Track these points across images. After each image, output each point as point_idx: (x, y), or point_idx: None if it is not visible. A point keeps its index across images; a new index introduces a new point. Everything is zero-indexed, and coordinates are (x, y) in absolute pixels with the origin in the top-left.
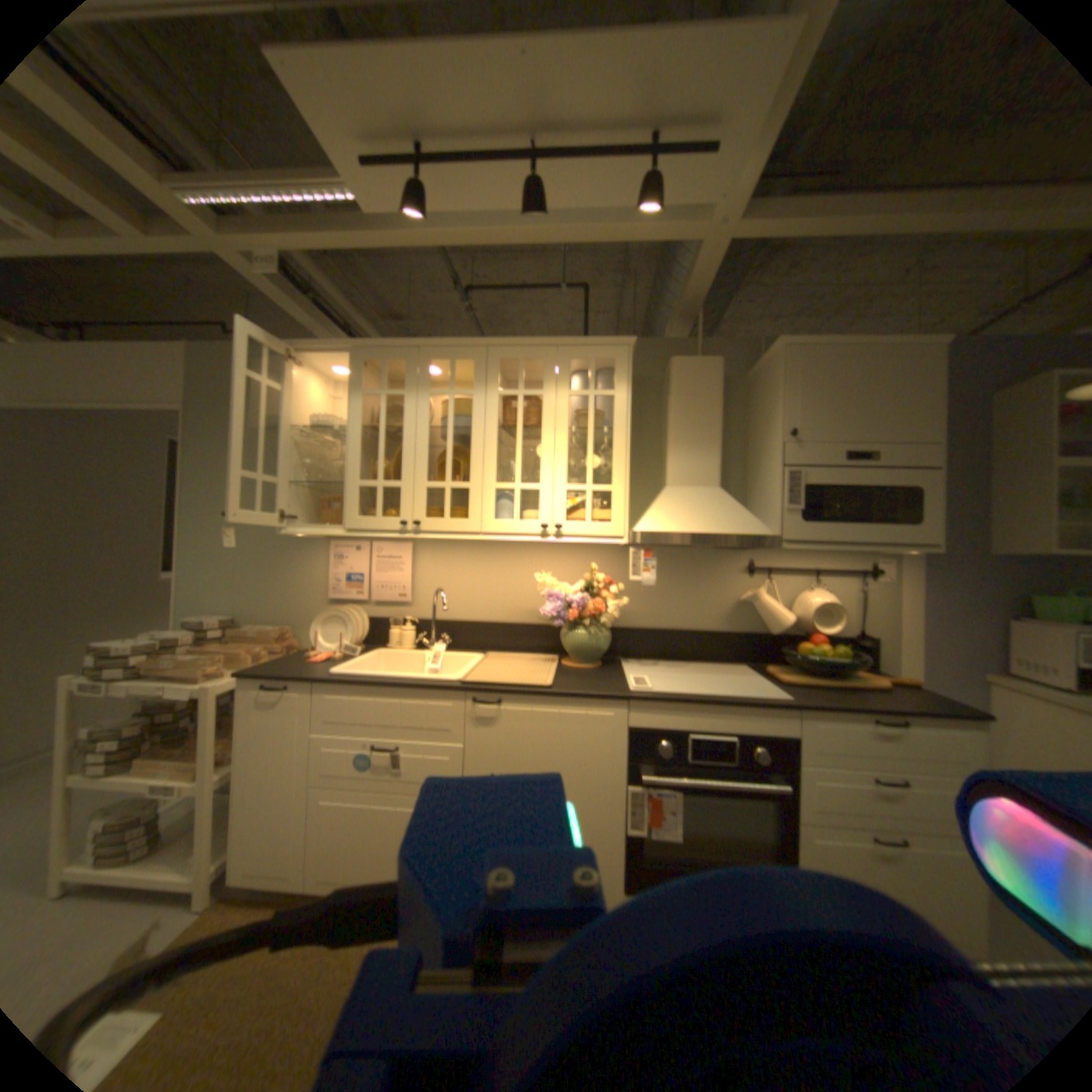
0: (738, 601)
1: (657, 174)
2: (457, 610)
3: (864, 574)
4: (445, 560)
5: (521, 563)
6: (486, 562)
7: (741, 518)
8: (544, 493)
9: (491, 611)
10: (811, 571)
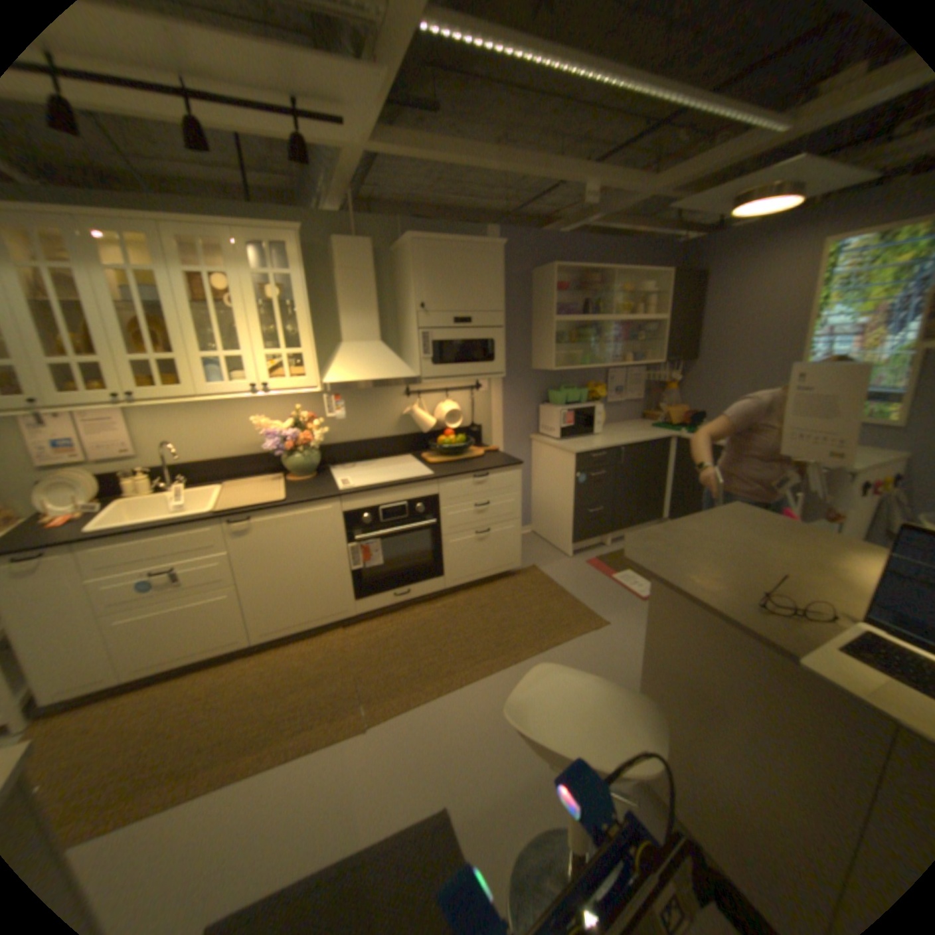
0: (401, 416)
1: (300, 141)
2: (183, 456)
3: (471, 389)
4: (158, 417)
5: (233, 410)
6: (200, 413)
7: (395, 367)
8: (245, 360)
9: (216, 452)
10: (442, 392)
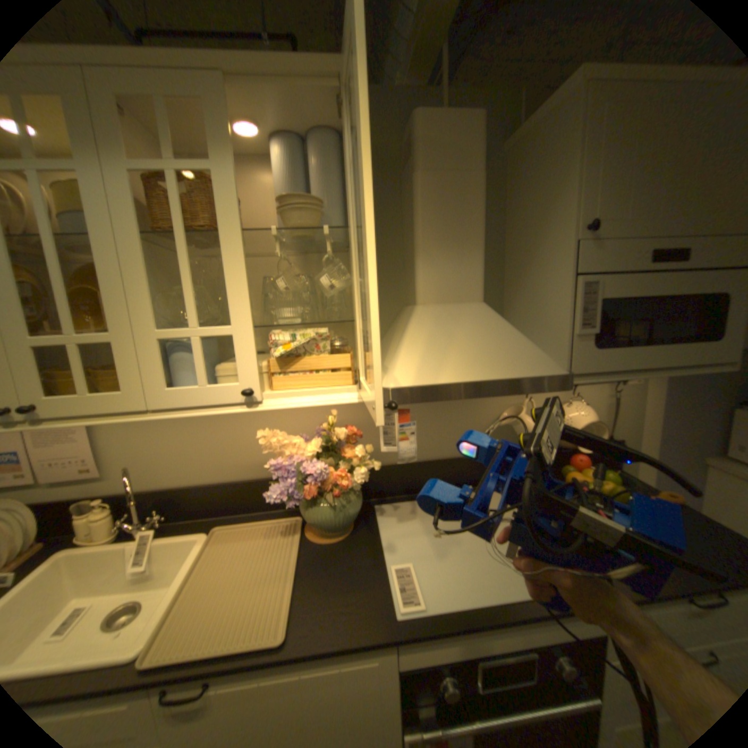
0: (493, 421)
1: None
2: (167, 475)
3: None
4: None
5: None
6: None
7: (519, 348)
8: (240, 338)
9: (212, 471)
10: None
